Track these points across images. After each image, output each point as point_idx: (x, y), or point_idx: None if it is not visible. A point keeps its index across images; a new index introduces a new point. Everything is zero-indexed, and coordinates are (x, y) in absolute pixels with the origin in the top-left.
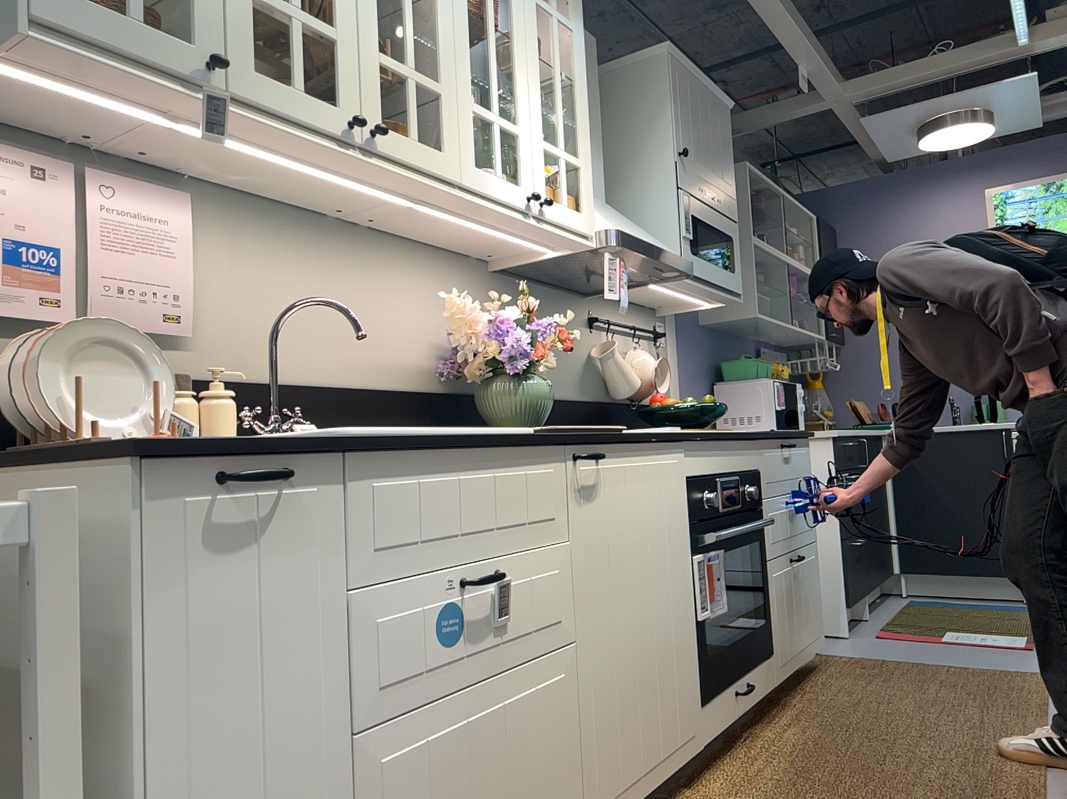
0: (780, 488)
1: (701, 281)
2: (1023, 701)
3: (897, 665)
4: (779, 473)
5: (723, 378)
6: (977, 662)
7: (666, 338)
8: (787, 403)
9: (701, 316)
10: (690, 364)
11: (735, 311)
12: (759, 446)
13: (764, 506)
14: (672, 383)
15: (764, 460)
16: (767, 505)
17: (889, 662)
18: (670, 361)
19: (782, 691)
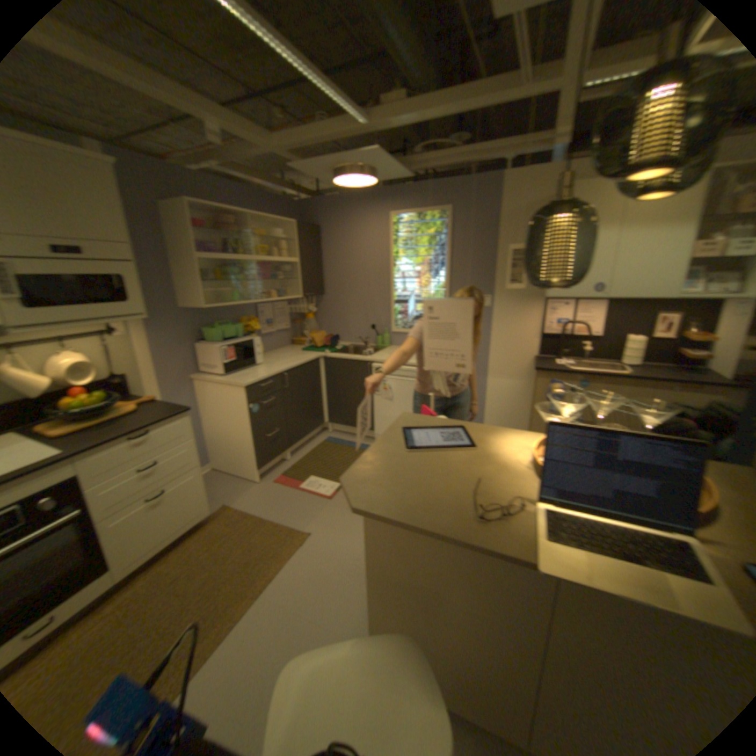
0: (123, 469)
1: (65, 322)
2: (263, 577)
3: (247, 524)
4: (121, 460)
5: (206, 337)
6: (291, 518)
7: (126, 330)
8: (237, 357)
9: (180, 302)
10: (164, 338)
11: (195, 303)
12: (75, 461)
13: (87, 495)
14: (138, 357)
15: (87, 466)
16: (95, 491)
17: (247, 519)
18: (135, 343)
19: (152, 563)
